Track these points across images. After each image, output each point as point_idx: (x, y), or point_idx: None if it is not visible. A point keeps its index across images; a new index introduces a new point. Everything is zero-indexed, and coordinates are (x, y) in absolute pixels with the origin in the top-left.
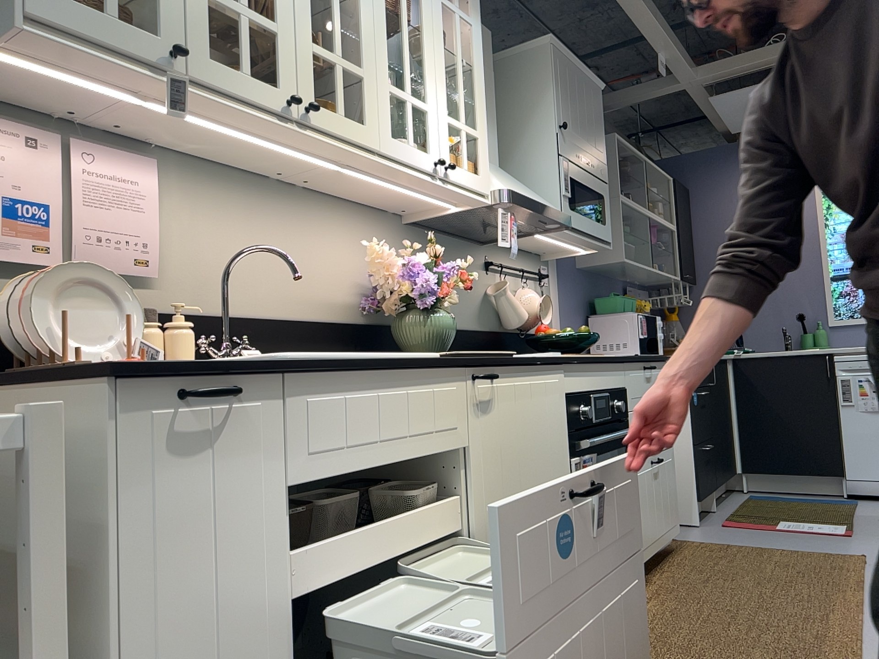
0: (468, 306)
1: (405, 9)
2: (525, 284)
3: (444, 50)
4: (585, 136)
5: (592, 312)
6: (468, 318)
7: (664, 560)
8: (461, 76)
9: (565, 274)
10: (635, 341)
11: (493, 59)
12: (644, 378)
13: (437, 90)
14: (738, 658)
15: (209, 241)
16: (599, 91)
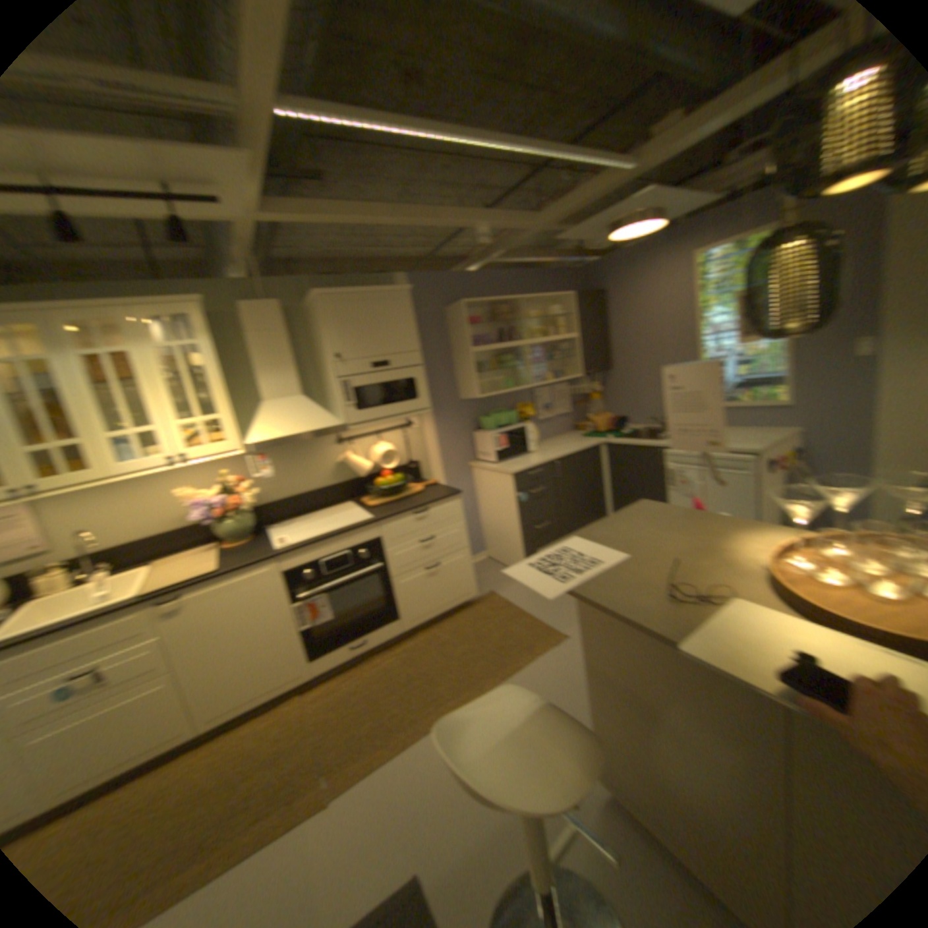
0: (316, 474)
1: (106, 376)
2: (384, 436)
3: (159, 380)
4: (374, 344)
5: (478, 425)
6: (317, 481)
7: (451, 615)
8: (184, 387)
9: (437, 411)
10: (493, 451)
11: (280, 316)
12: (408, 521)
13: (156, 411)
14: (350, 728)
15: (73, 520)
16: (400, 293)
